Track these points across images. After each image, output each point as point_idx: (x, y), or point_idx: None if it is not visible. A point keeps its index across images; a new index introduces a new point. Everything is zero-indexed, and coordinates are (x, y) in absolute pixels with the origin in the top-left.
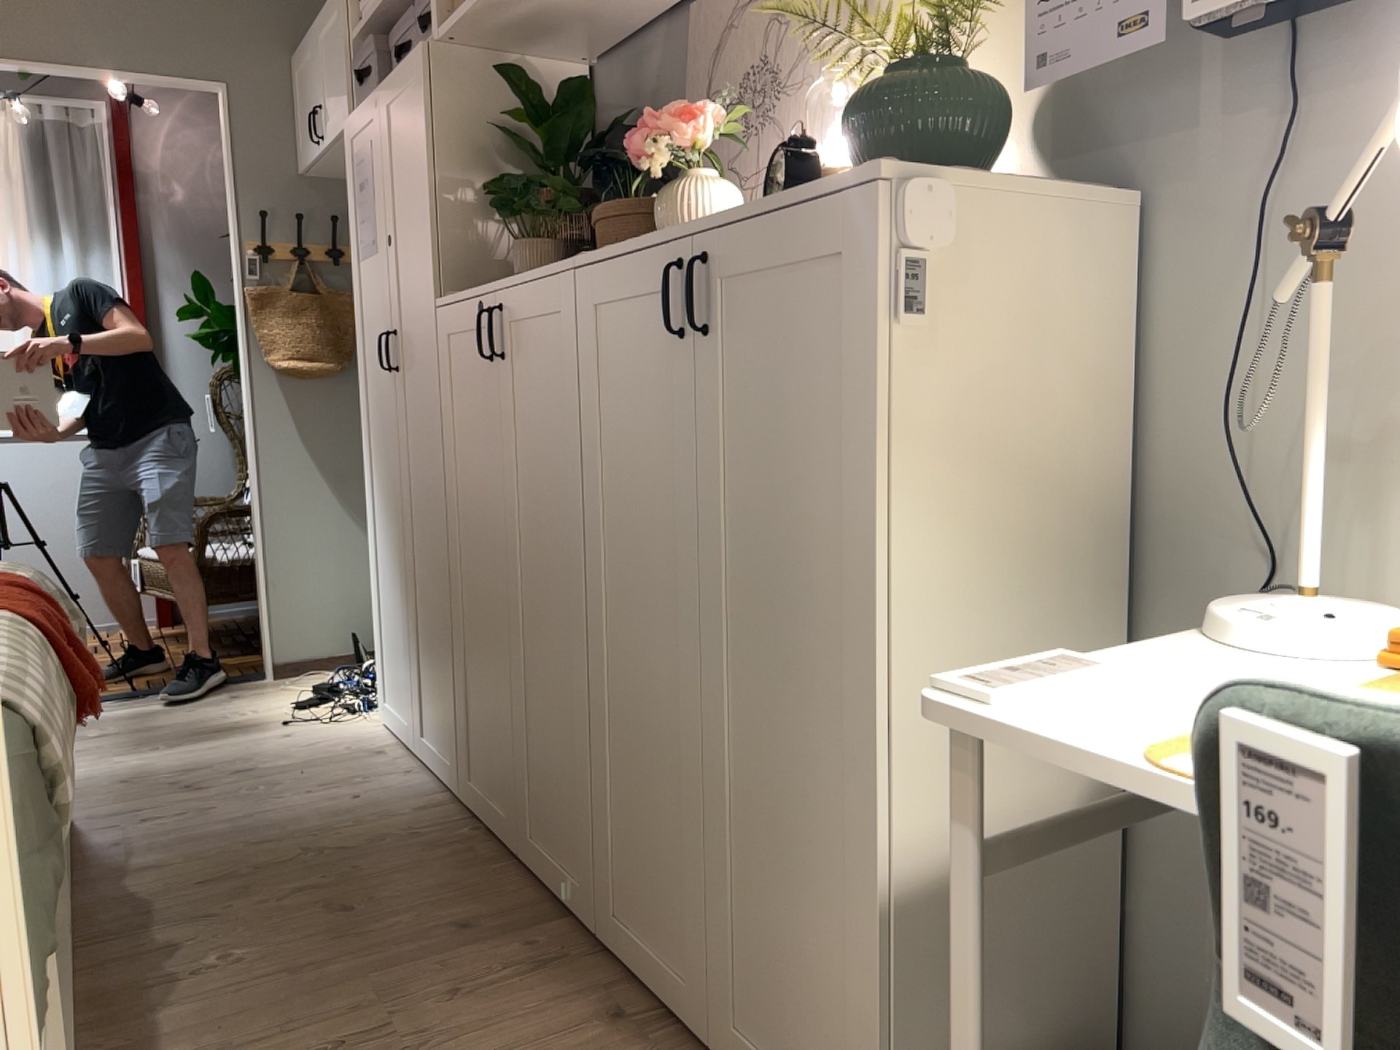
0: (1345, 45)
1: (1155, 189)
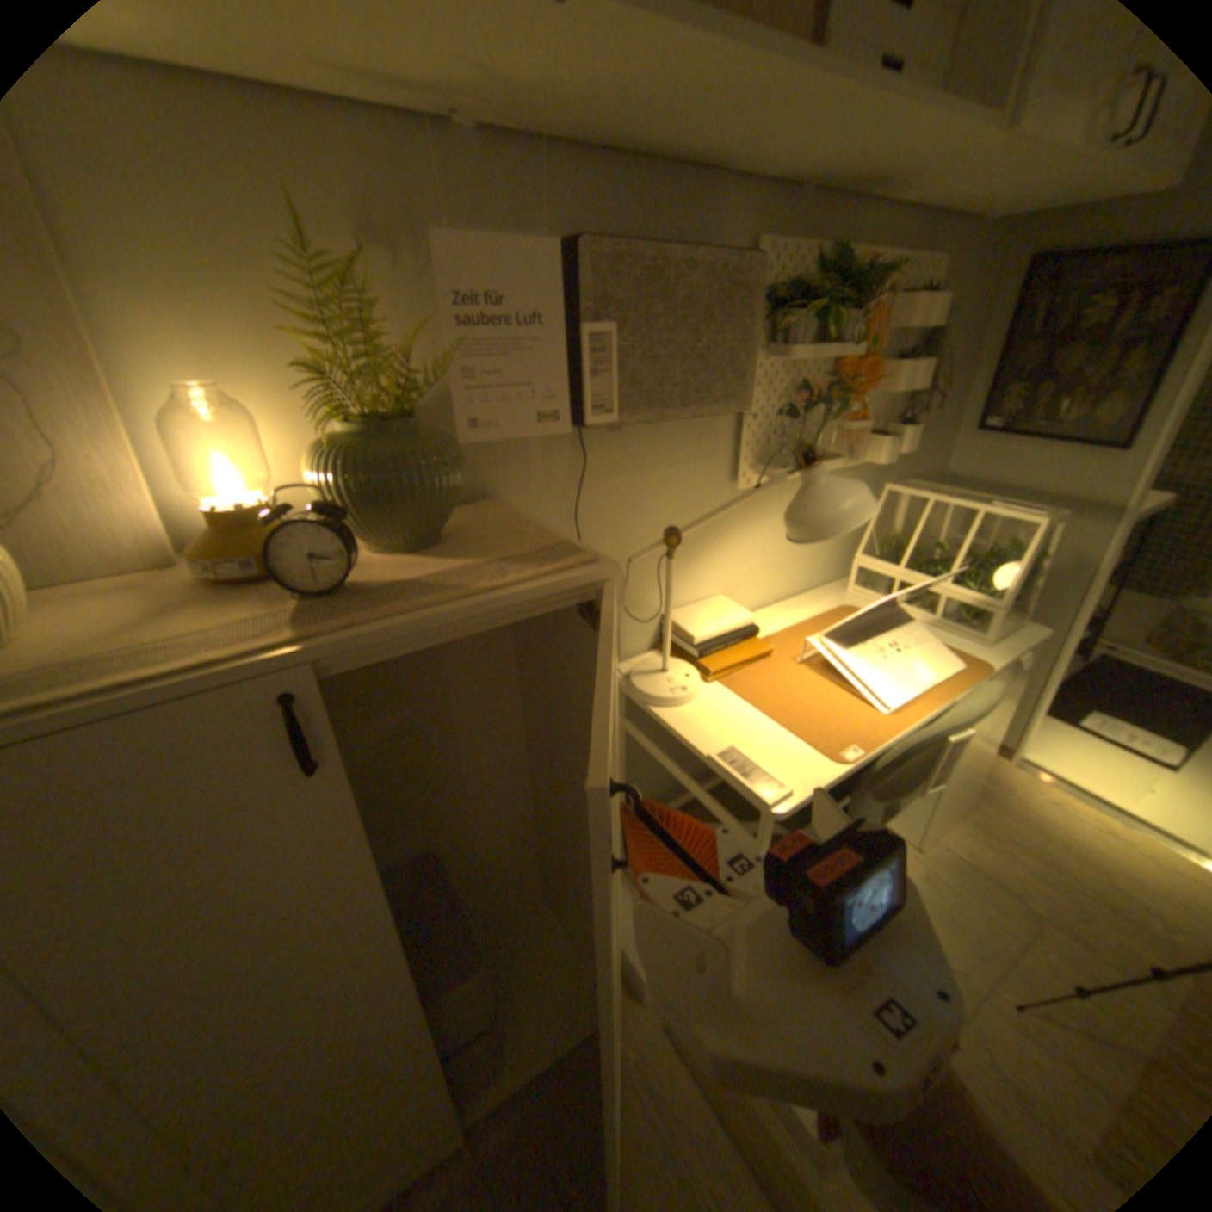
0: (592, 427)
1: (502, 492)
